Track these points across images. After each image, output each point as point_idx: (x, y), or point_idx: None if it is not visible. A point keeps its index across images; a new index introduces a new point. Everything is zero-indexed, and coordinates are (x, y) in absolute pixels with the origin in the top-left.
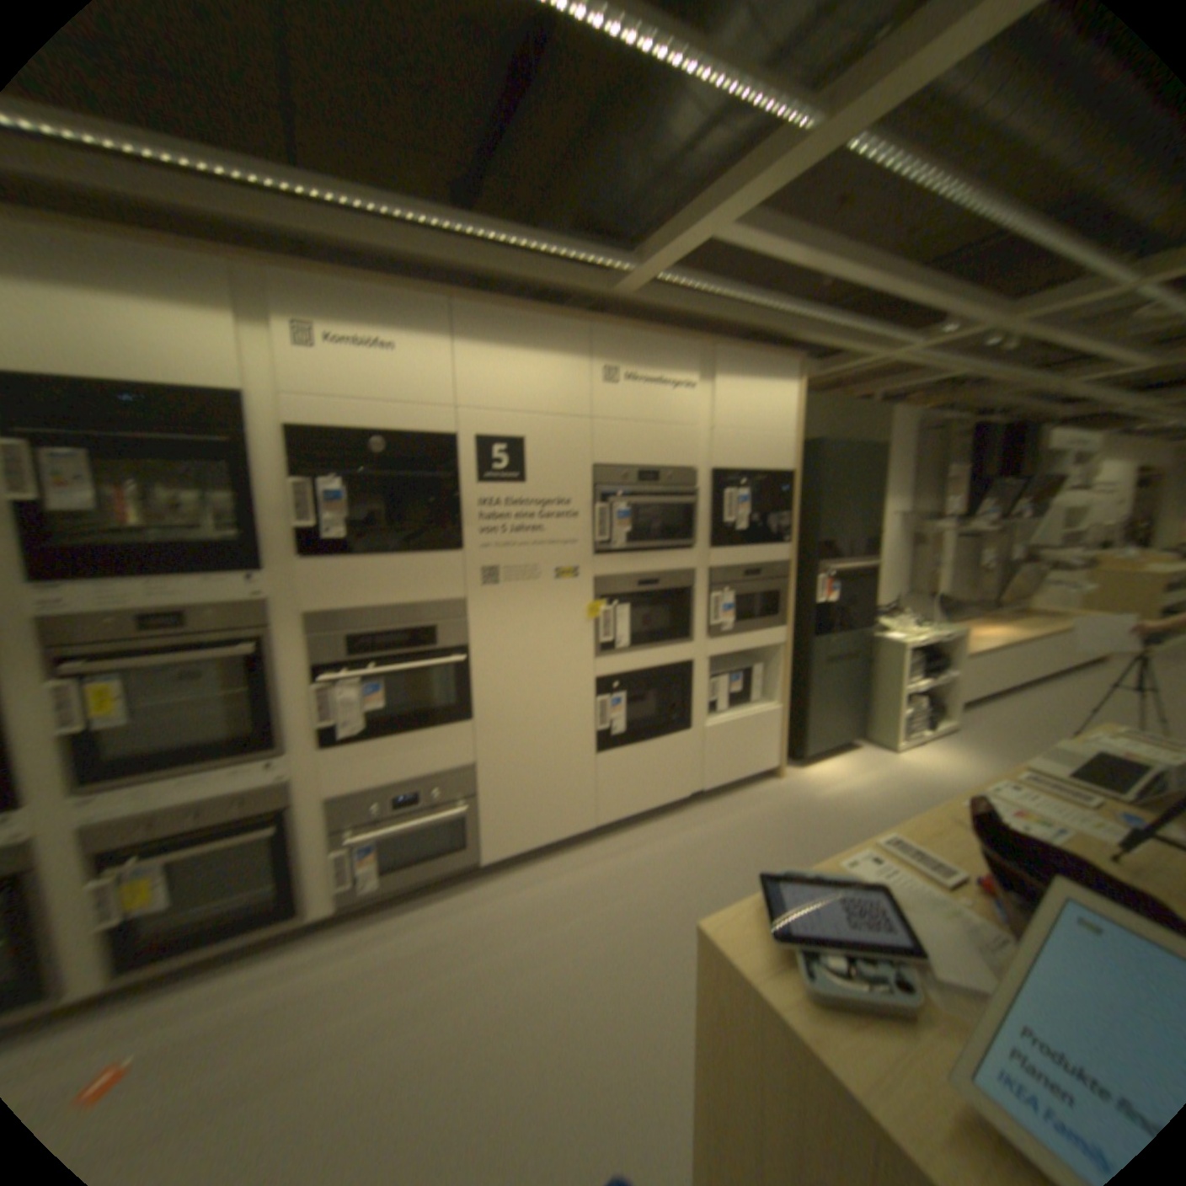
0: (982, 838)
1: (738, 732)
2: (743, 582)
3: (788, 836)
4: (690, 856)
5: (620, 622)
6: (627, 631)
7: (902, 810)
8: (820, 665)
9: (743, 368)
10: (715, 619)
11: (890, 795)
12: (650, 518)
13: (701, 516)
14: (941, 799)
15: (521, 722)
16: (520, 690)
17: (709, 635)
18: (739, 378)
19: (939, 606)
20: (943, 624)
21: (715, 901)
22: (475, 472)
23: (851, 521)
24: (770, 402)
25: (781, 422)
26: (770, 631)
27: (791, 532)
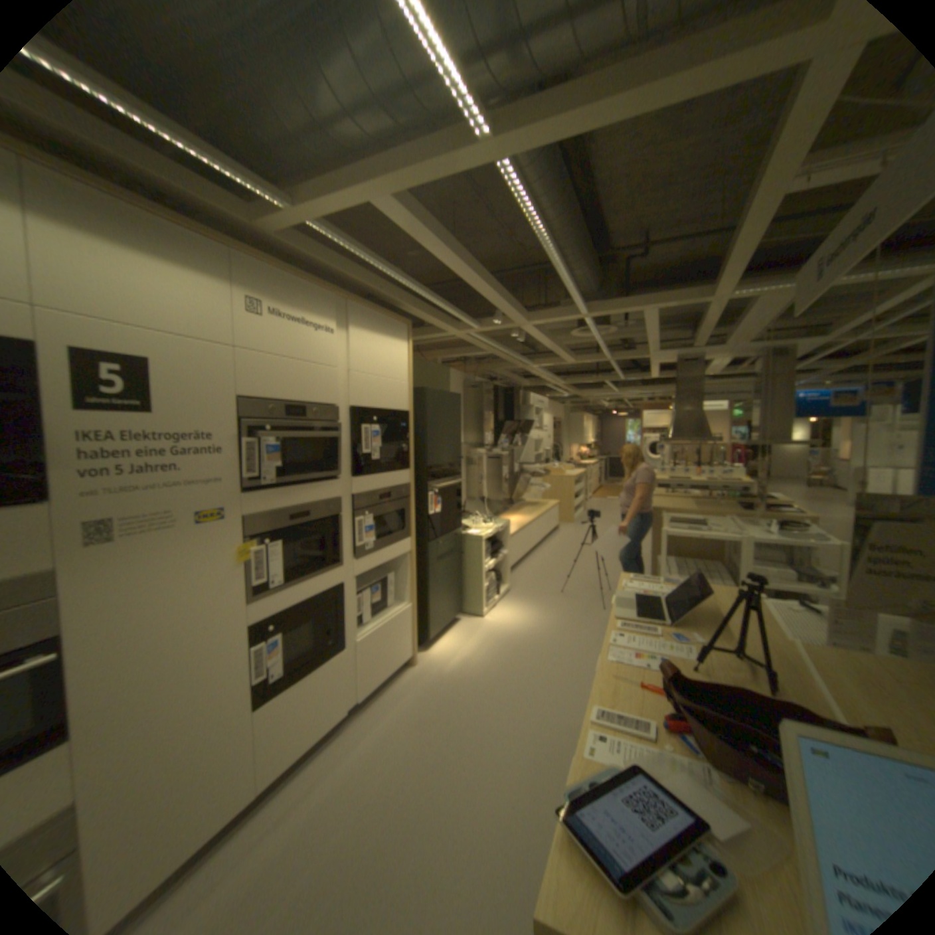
0: (633, 683)
1: (381, 636)
2: (378, 503)
3: (435, 716)
4: (361, 776)
5: (274, 558)
6: (281, 566)
7: (499, 660)
8: (433, 562)
9: (370, 323)
10: (359, 539)
11: (489, 651)
12: (299, 450)
13: (343, 447)
14: (517, 643)
15: (153, 708)
16: (150, 668)
17: (355, 555)
18: (368, 330)
19: (485, 506)
20: (496, 518)
21: (397, 813)
22: (71, 392)
23: (444, 449)
24: (390, 354)
25: (398, 371)
26: (399, 542)
27: (409, 459)
